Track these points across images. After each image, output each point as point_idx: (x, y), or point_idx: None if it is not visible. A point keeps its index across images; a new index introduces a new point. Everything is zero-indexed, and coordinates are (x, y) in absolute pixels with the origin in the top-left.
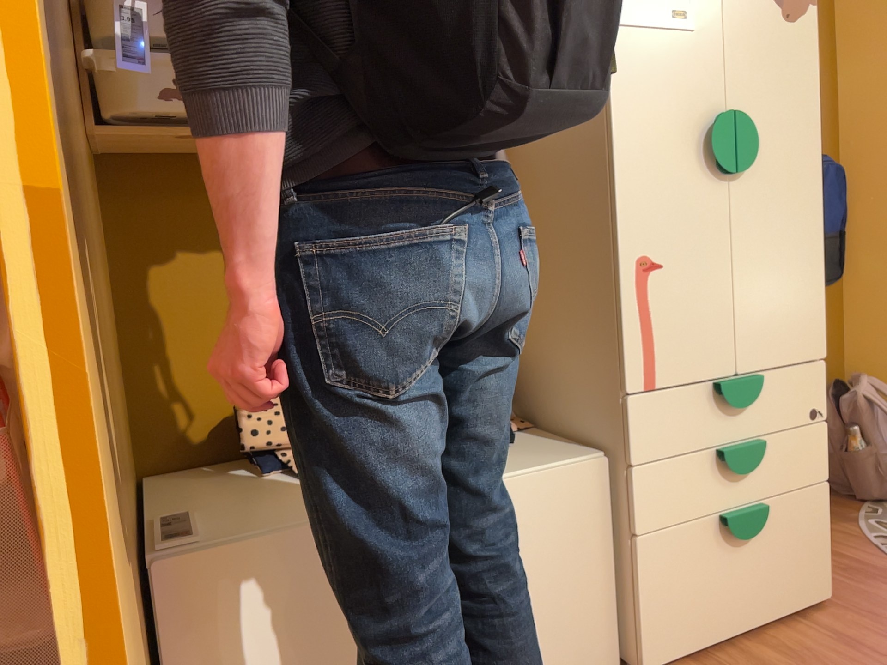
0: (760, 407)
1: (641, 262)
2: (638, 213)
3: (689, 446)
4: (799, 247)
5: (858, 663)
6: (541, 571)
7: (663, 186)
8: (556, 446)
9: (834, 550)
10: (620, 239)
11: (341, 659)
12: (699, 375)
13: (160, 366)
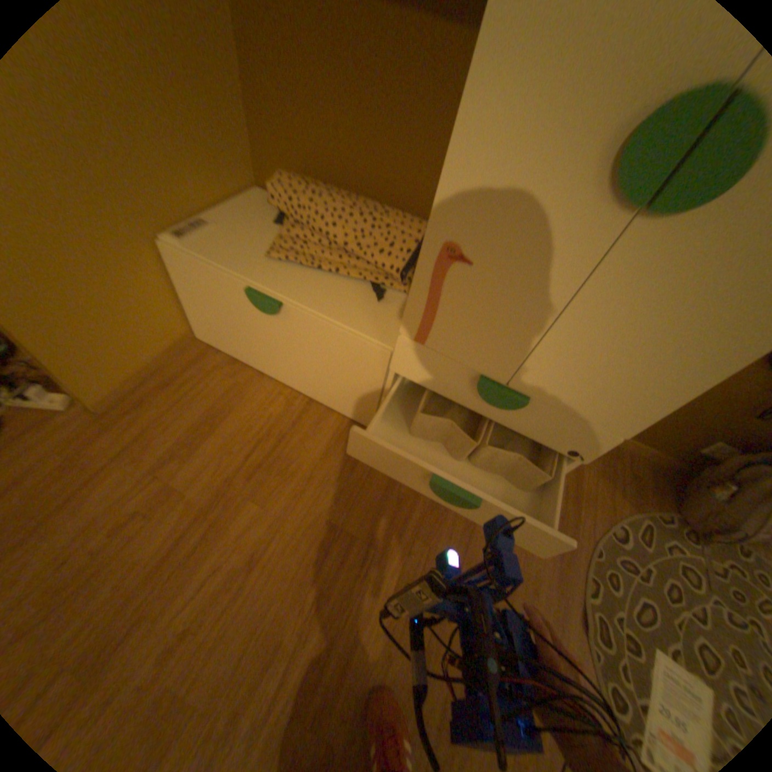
0: (518, 414)
1: (447, 246)
2: (465, 193)
3: (438, 389)
4: (686, 345)
5: (450, 535)
6: (335, 368)
7: (514, 174)
8: (391, 322)
9: (577, 504)
10: (435, 211)
11: (240, 329)
12: (467, 360)
13: (263, 124)
